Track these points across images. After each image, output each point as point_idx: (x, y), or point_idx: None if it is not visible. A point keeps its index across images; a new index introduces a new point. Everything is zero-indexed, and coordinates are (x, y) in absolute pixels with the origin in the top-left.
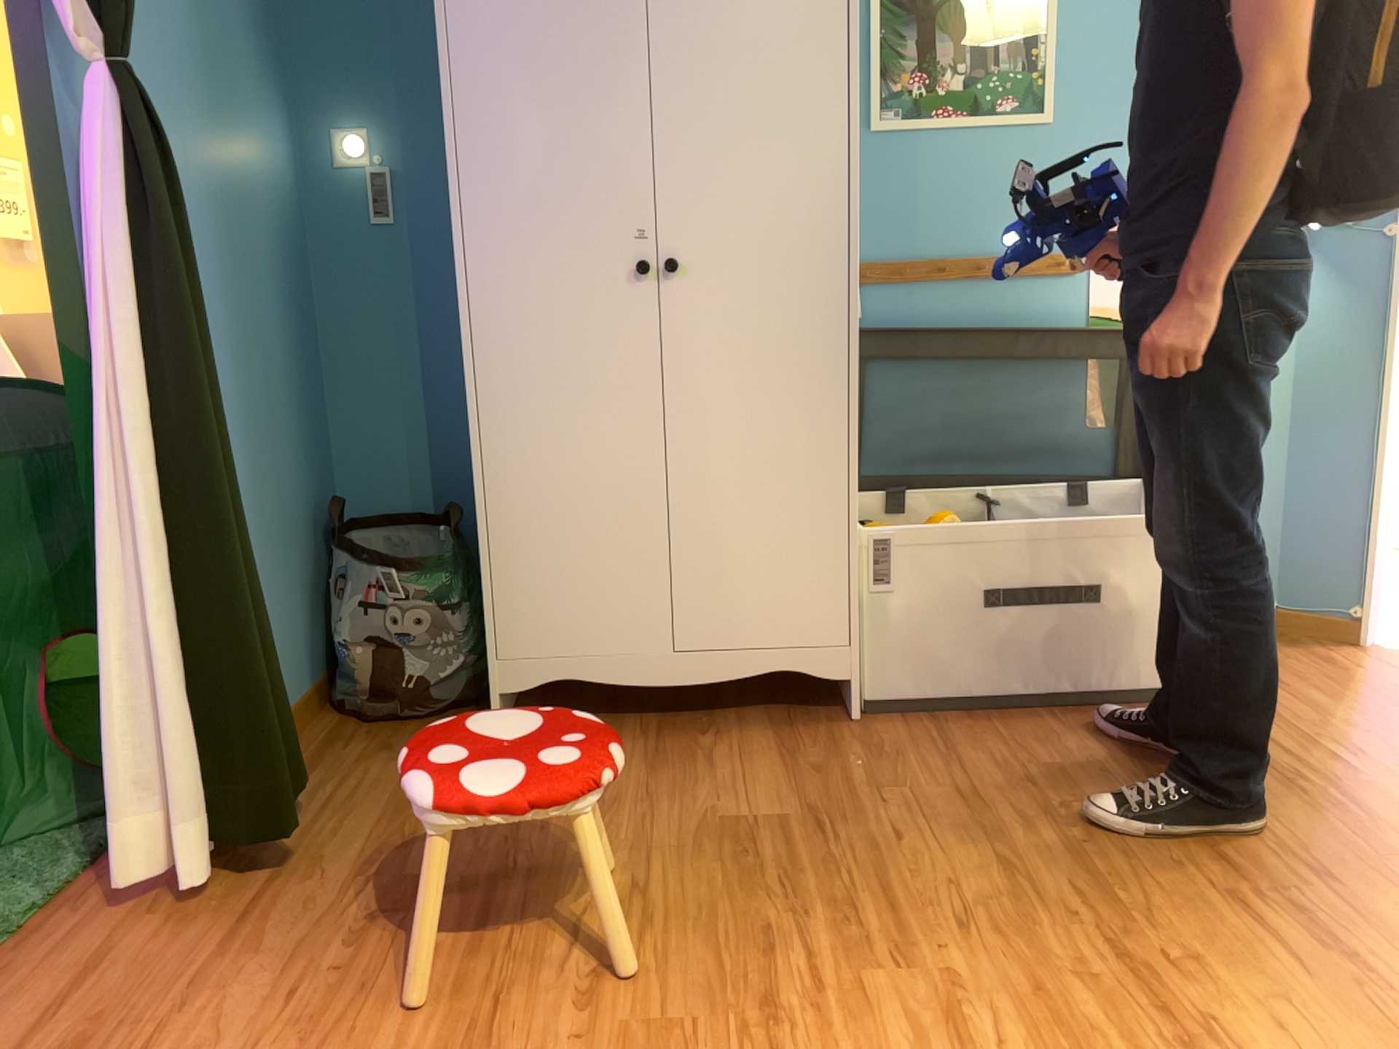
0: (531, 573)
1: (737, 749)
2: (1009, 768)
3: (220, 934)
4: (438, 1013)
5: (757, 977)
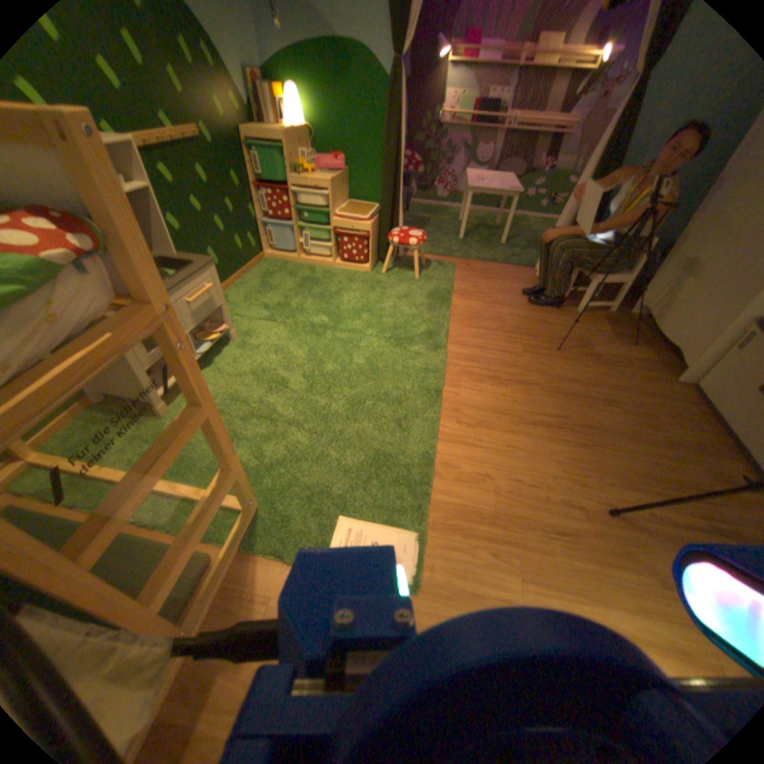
0: (663, 274)
1: (636, 353)
2: (646, 409)
3: (524, 284)
4: (504, 303)
5: (517, 335)
